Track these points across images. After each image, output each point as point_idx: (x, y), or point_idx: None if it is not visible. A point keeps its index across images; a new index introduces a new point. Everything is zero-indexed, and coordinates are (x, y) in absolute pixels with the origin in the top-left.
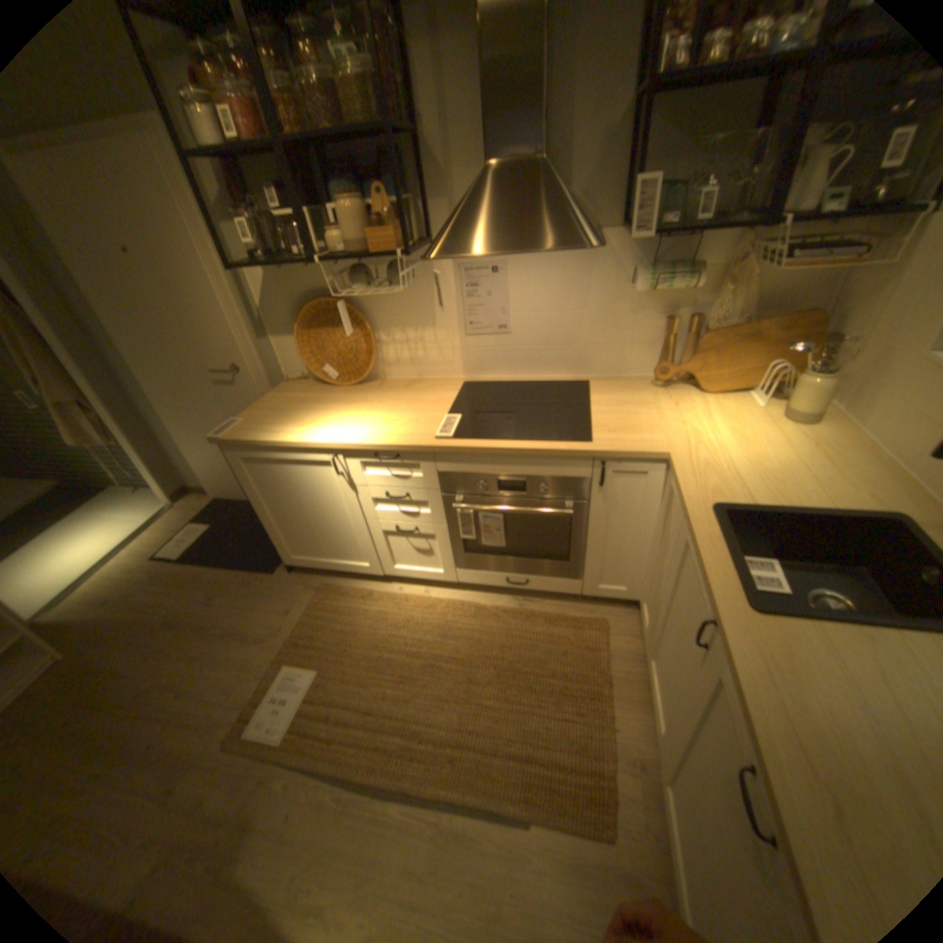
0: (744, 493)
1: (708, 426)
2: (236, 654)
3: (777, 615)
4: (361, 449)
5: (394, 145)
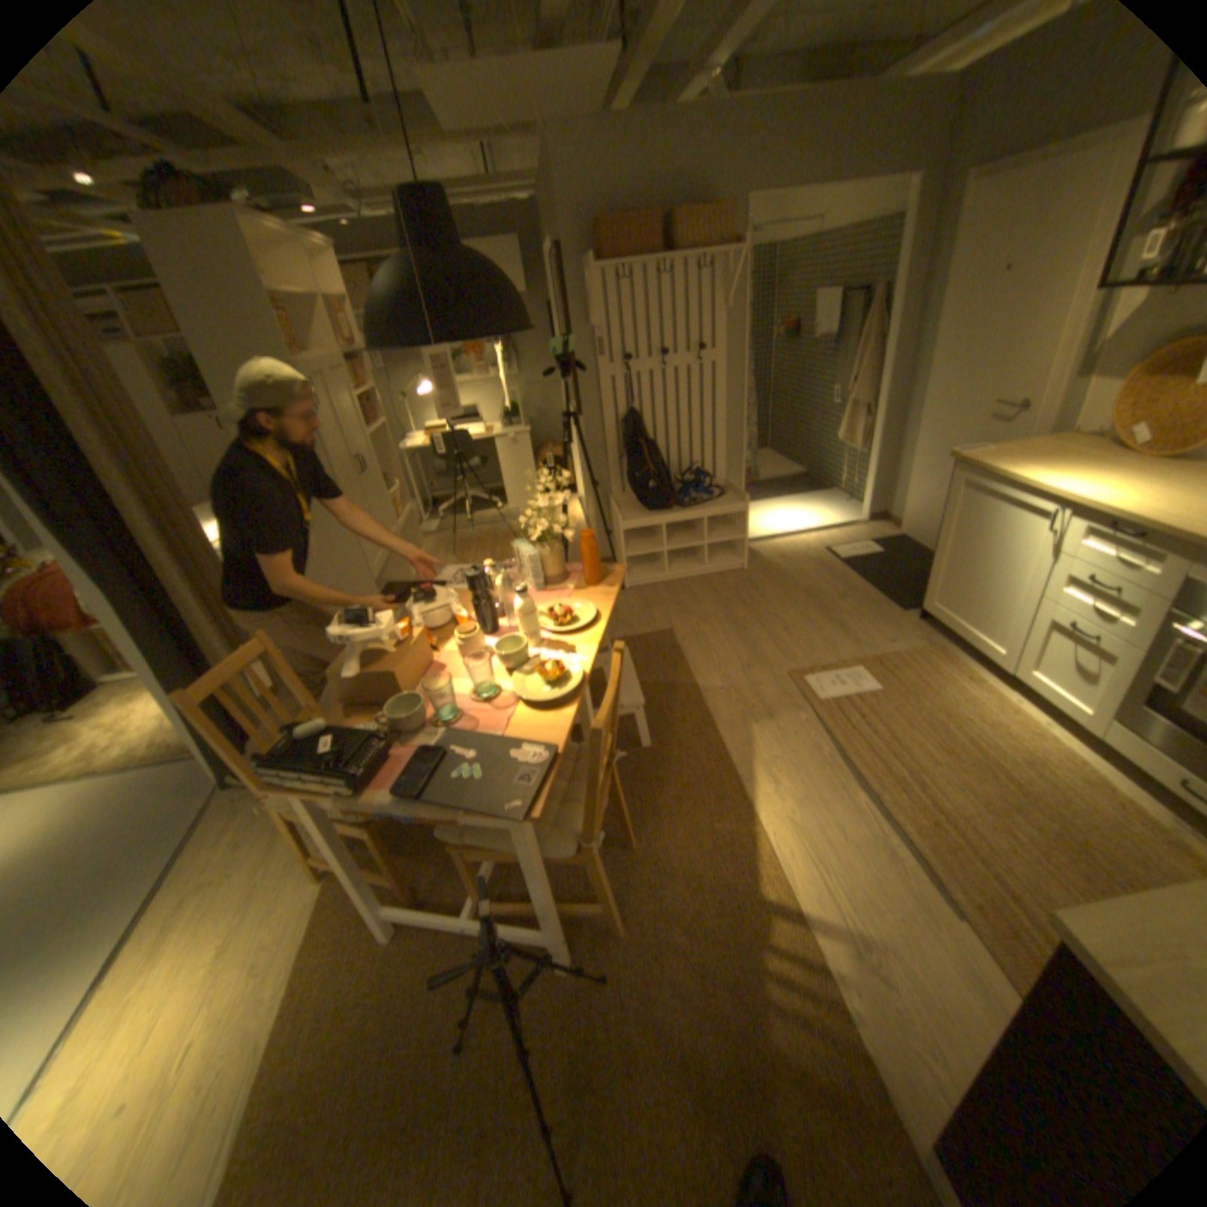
0: None
1: None
2: (836, 637)
3: None
4: (1100, 511)
5: None
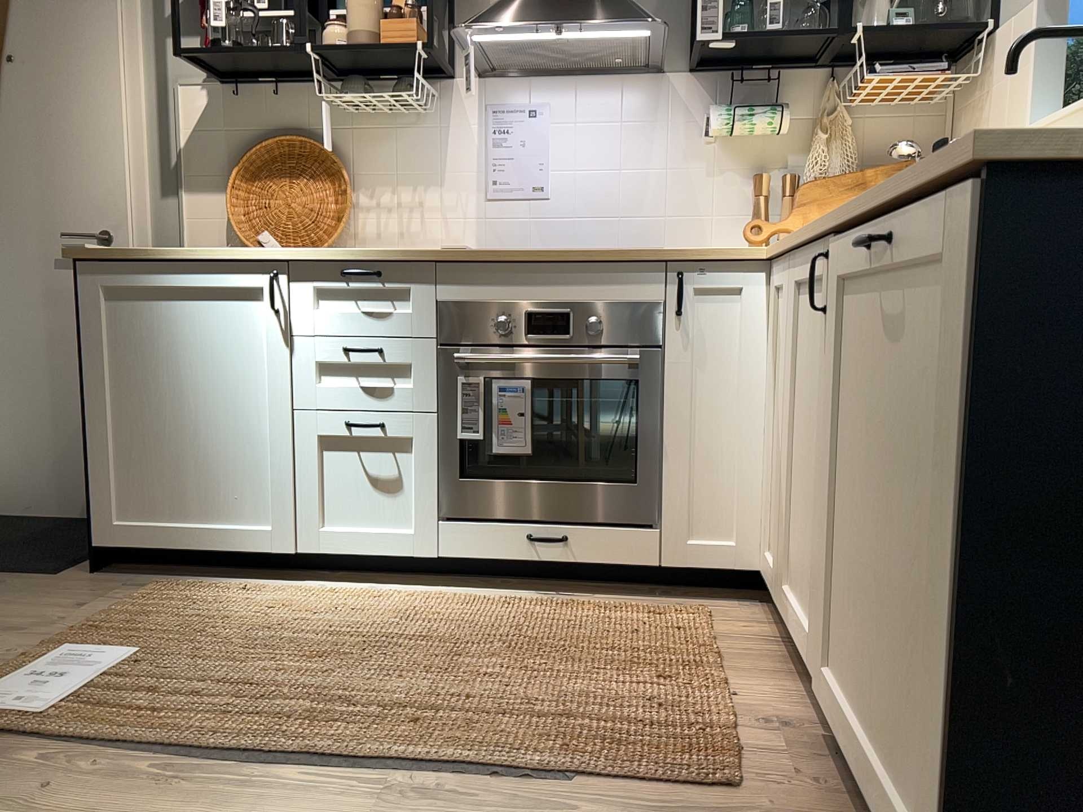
0: None
1: None
2: None
3: None
4: (322, 262)
5: None
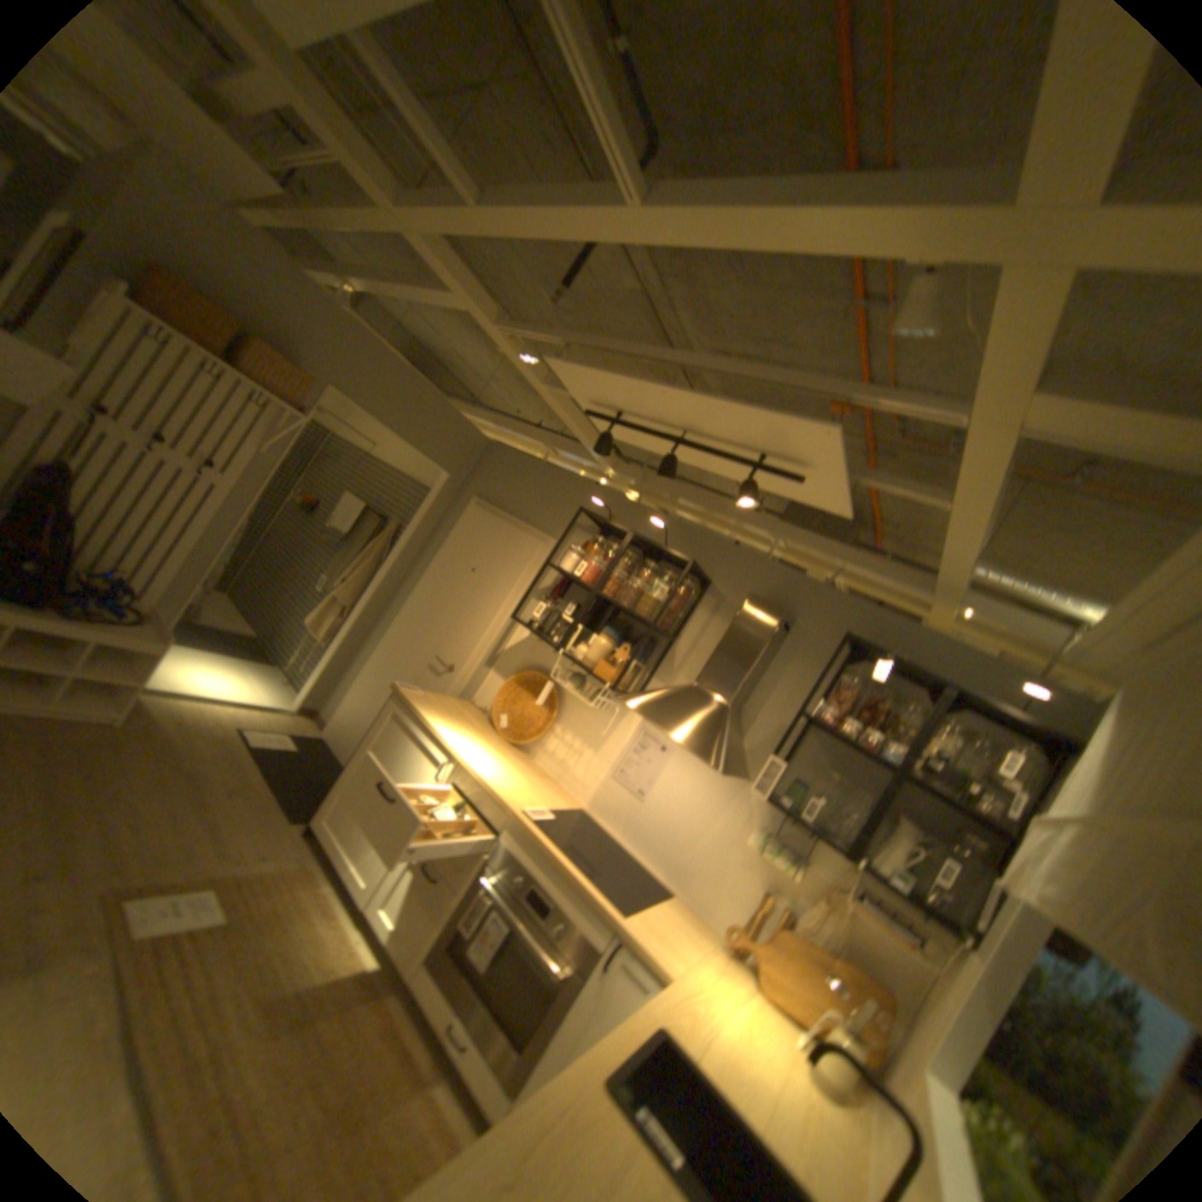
0: (699, 1058)
1: (731, 1010)
2: (197, 847)
3: (616, 1110)
4: (468, 775)
5: (656, 641)
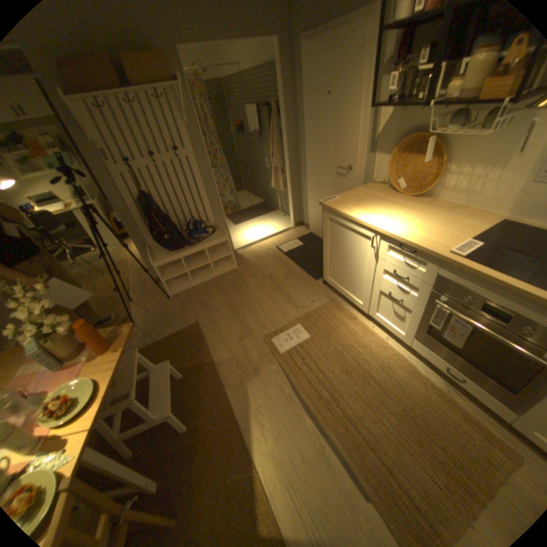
0: None
1: None
2: (285, 306)
3: None
4: (393, 237)
5: None
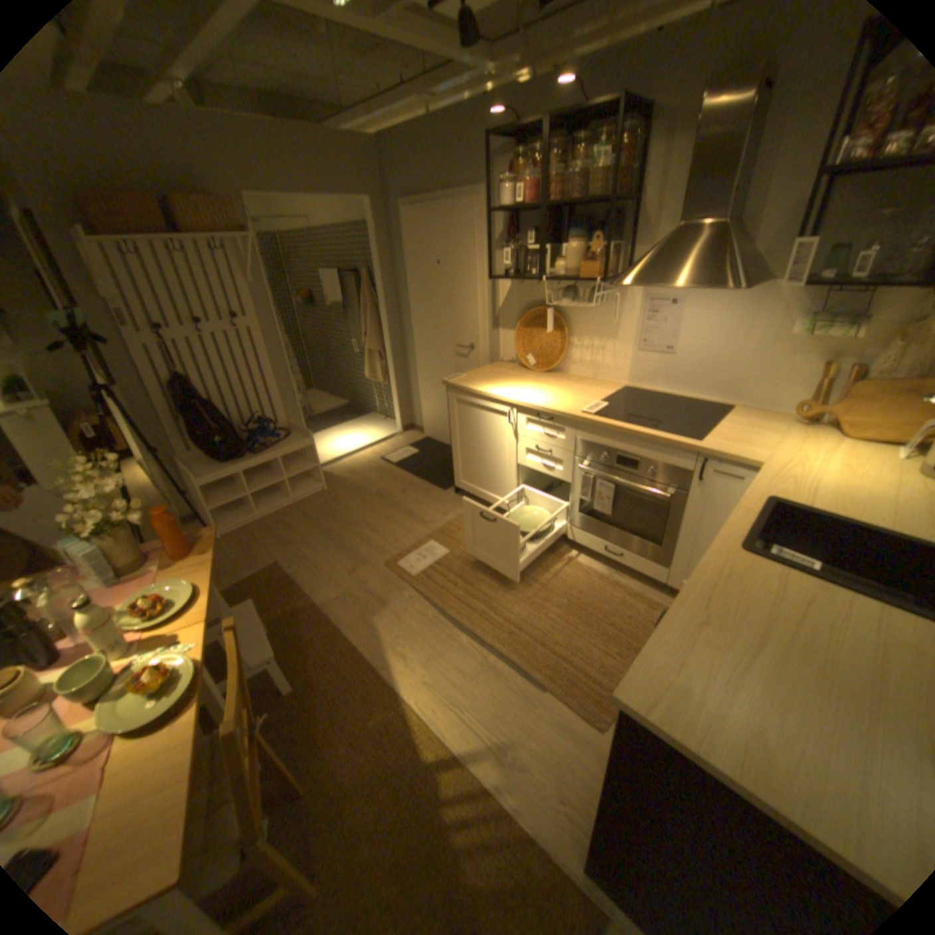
0: (810, 500)
1: (824, 458)
2: (408, 524)
3: (759, 556)
4: (528, 408)
5: (621, 208)
